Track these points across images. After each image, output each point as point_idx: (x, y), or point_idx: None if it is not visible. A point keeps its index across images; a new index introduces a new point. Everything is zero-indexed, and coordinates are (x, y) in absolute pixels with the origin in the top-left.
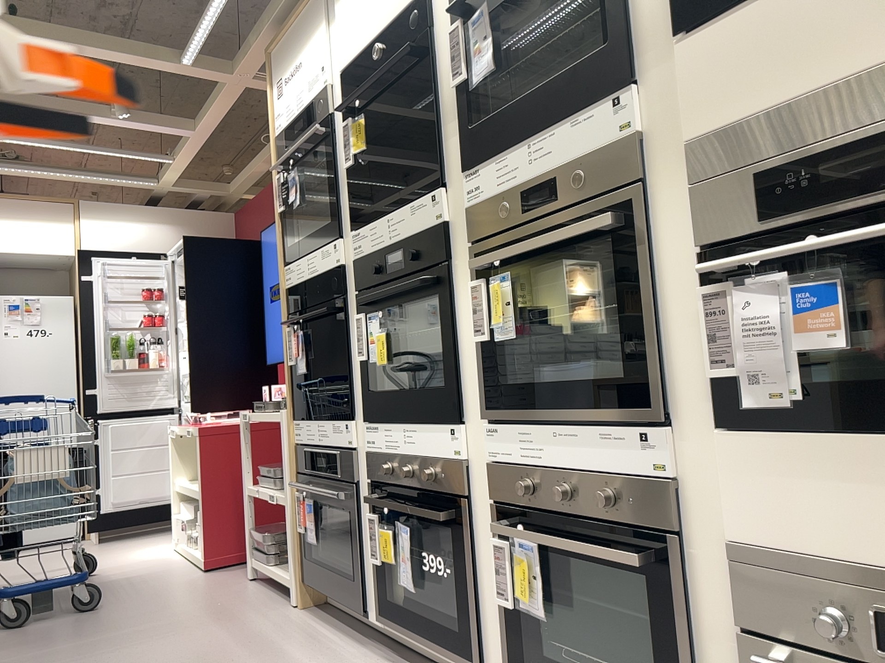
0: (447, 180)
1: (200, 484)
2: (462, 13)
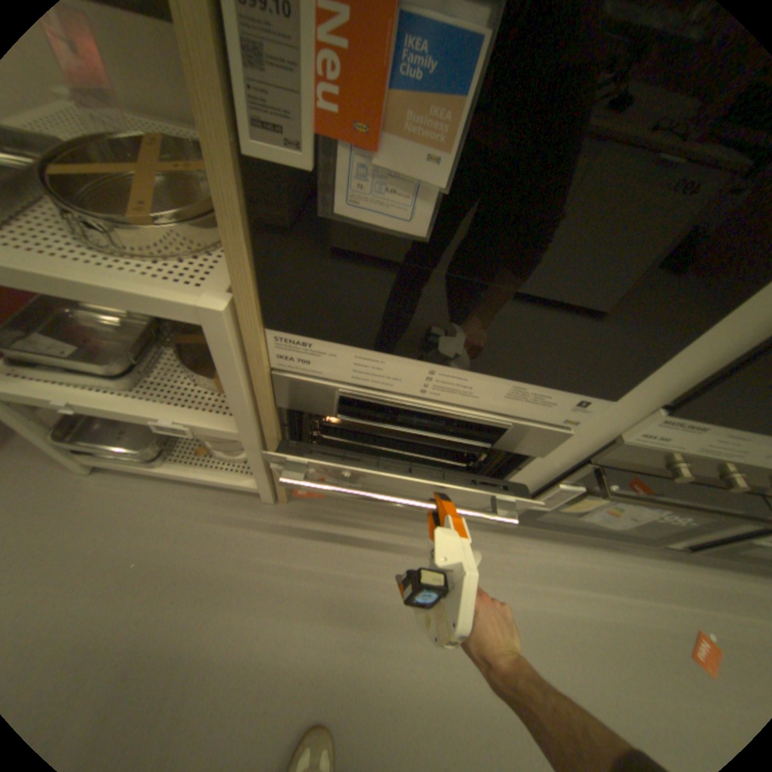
0: None
1: None
2: None
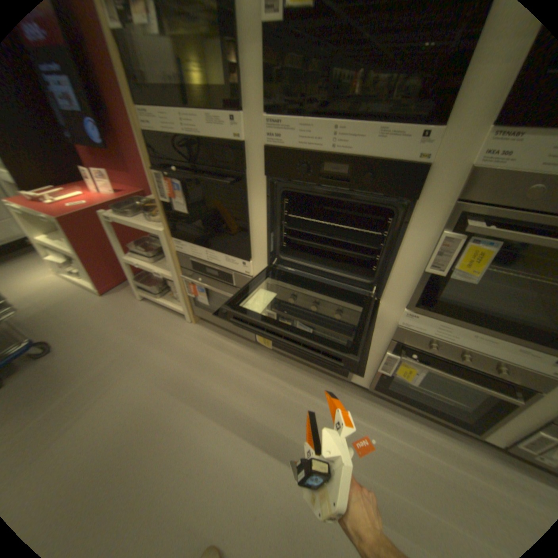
0: (454, 118)
1: (69, 247)
2: None
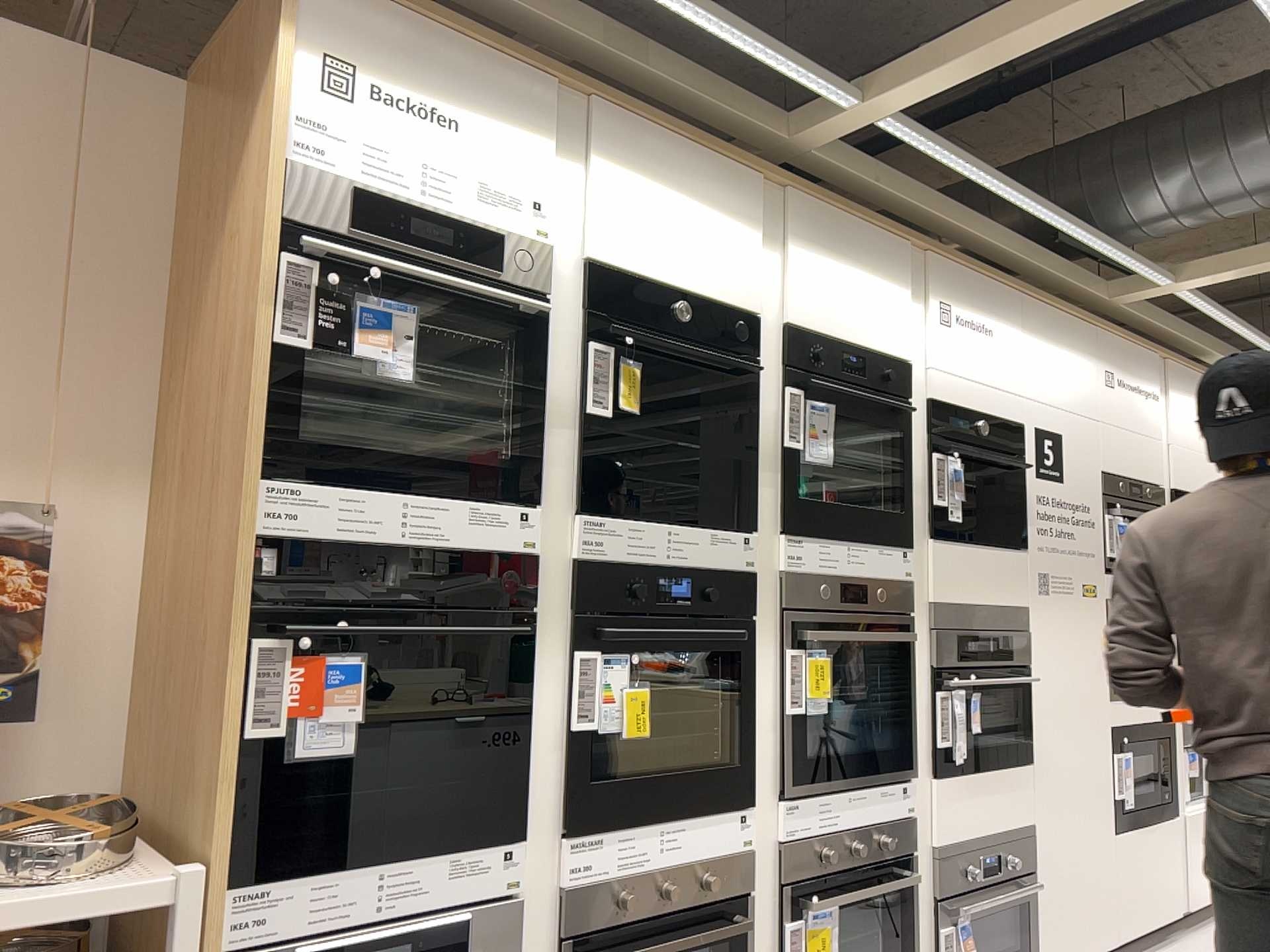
0: (751, 527)
1: None
2: (805, 394)
